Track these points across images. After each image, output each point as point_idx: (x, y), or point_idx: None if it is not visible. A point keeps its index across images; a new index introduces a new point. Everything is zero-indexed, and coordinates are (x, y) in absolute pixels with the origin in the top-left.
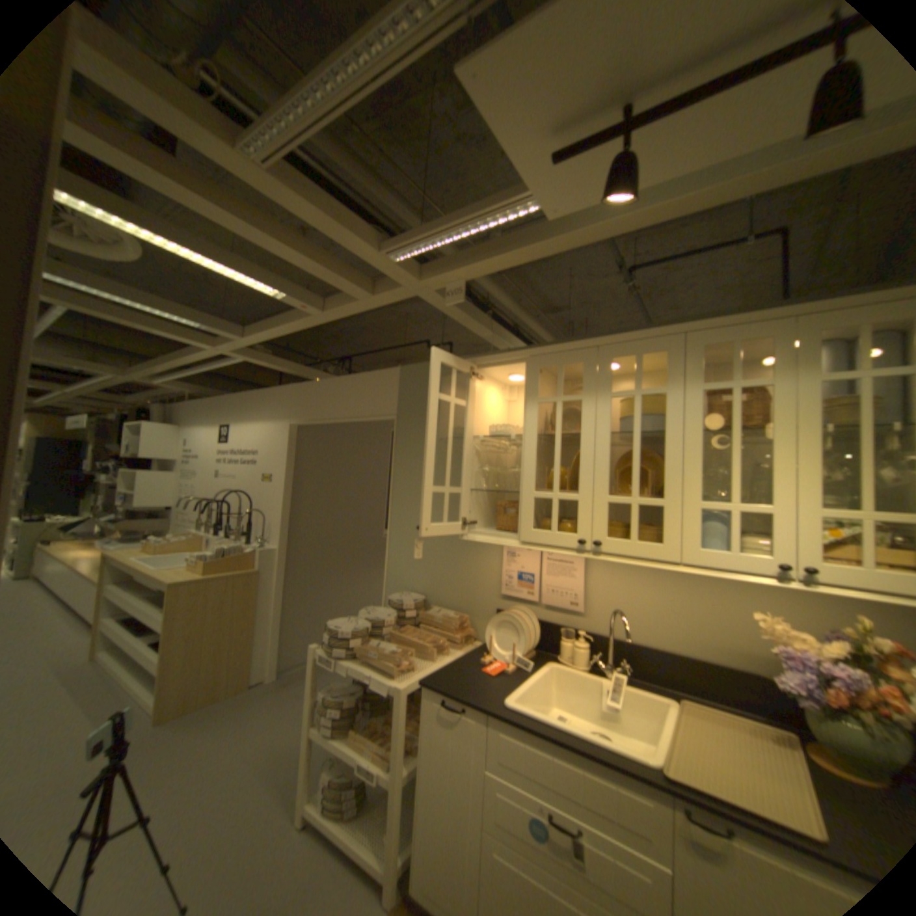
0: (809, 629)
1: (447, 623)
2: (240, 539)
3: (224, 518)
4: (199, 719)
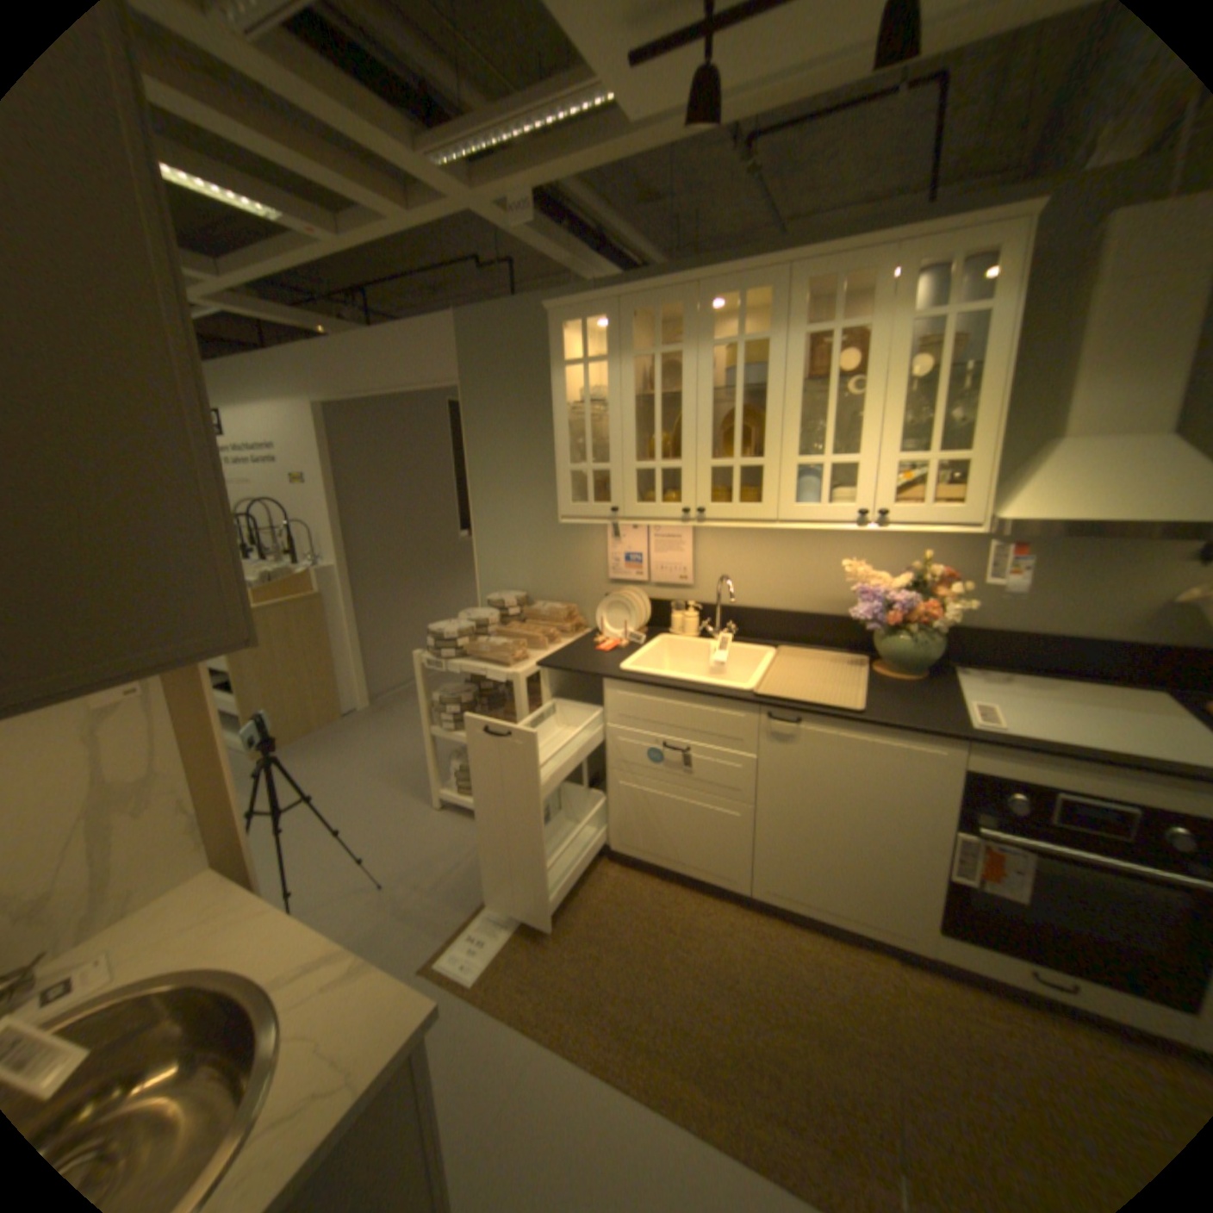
0: (887, 569)
1: (555, 615)
2: (281, 560)
3: (249, 537)
4: (299, 749)
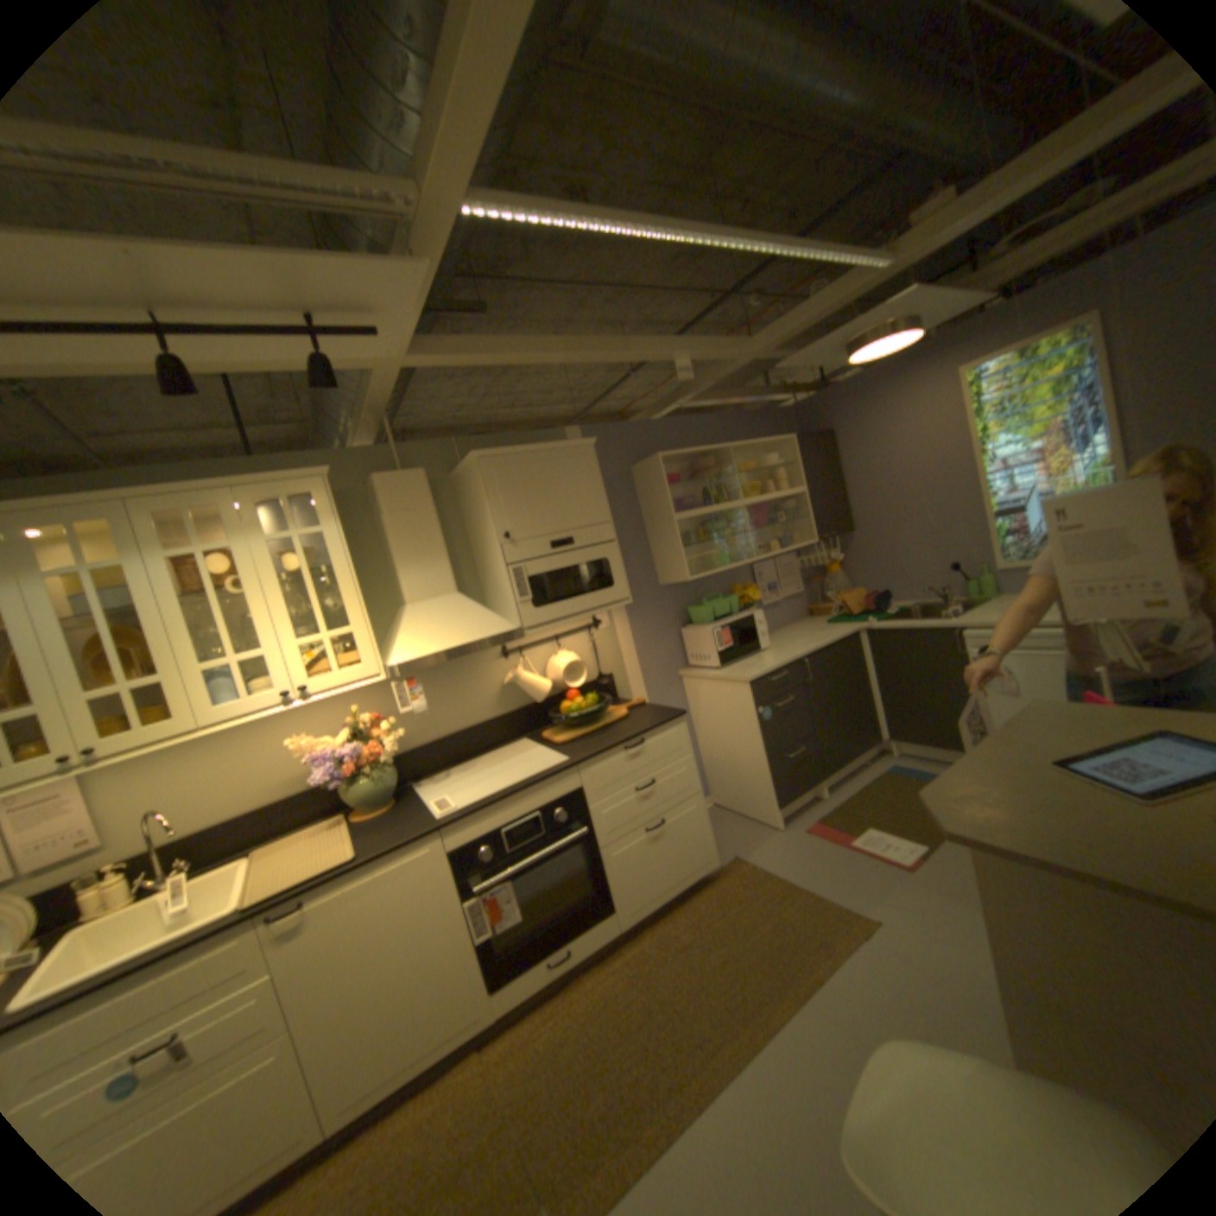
0: (327, 732)
1: None
2: None
3: None
4: None
